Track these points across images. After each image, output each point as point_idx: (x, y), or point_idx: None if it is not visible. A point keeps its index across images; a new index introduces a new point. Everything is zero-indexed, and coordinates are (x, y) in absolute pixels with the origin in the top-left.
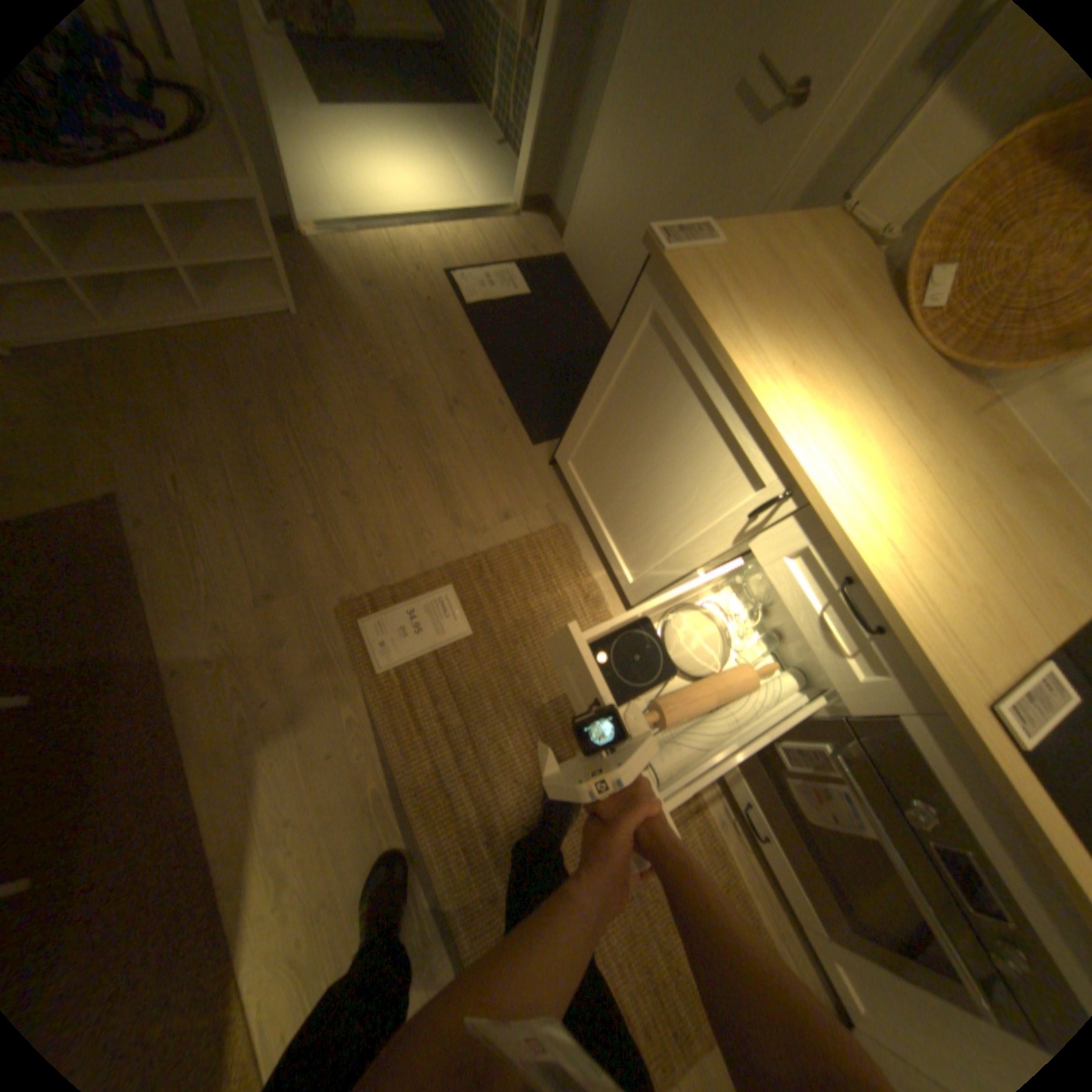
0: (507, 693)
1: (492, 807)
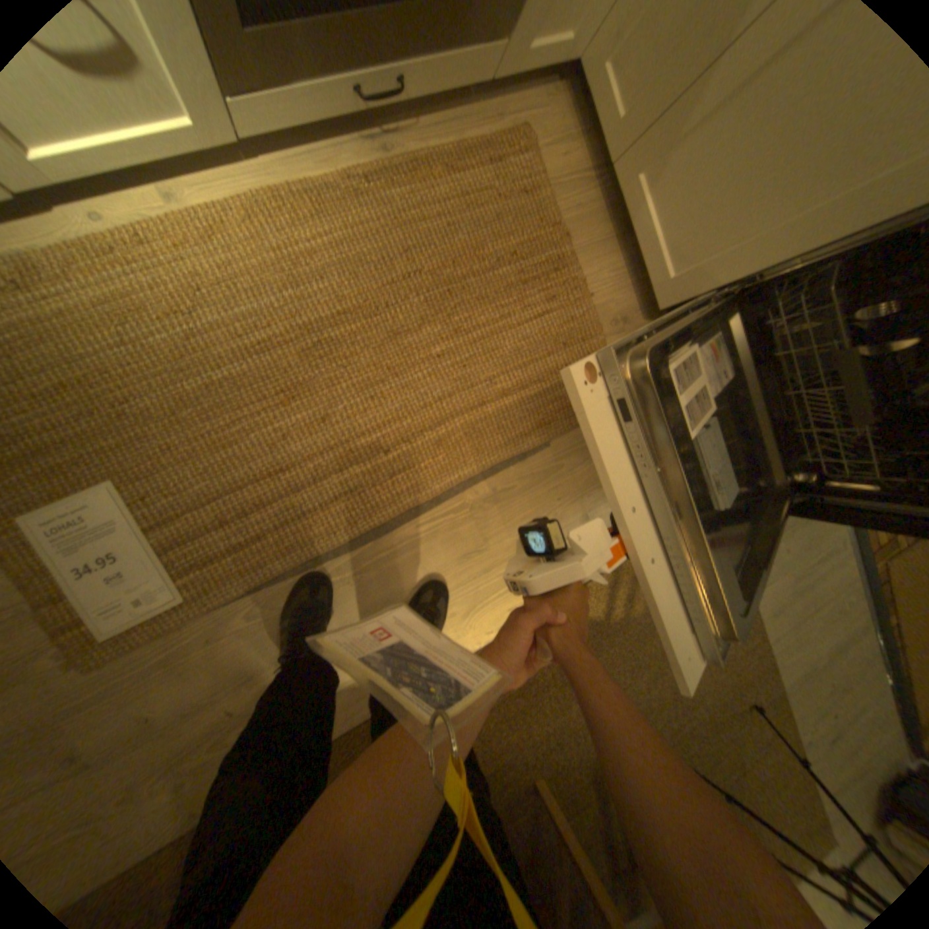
0: (202, 428)
1: (346, 446)
